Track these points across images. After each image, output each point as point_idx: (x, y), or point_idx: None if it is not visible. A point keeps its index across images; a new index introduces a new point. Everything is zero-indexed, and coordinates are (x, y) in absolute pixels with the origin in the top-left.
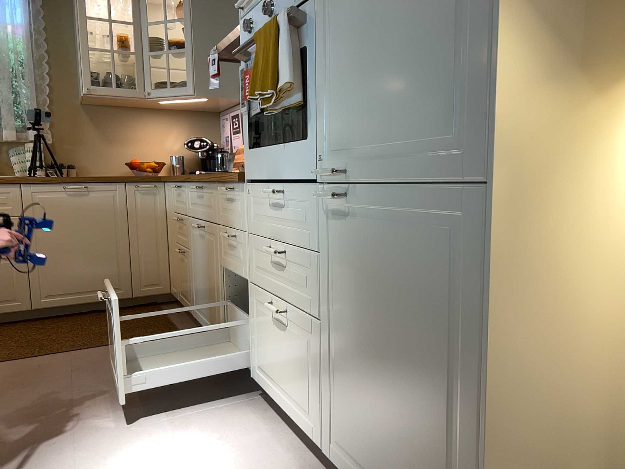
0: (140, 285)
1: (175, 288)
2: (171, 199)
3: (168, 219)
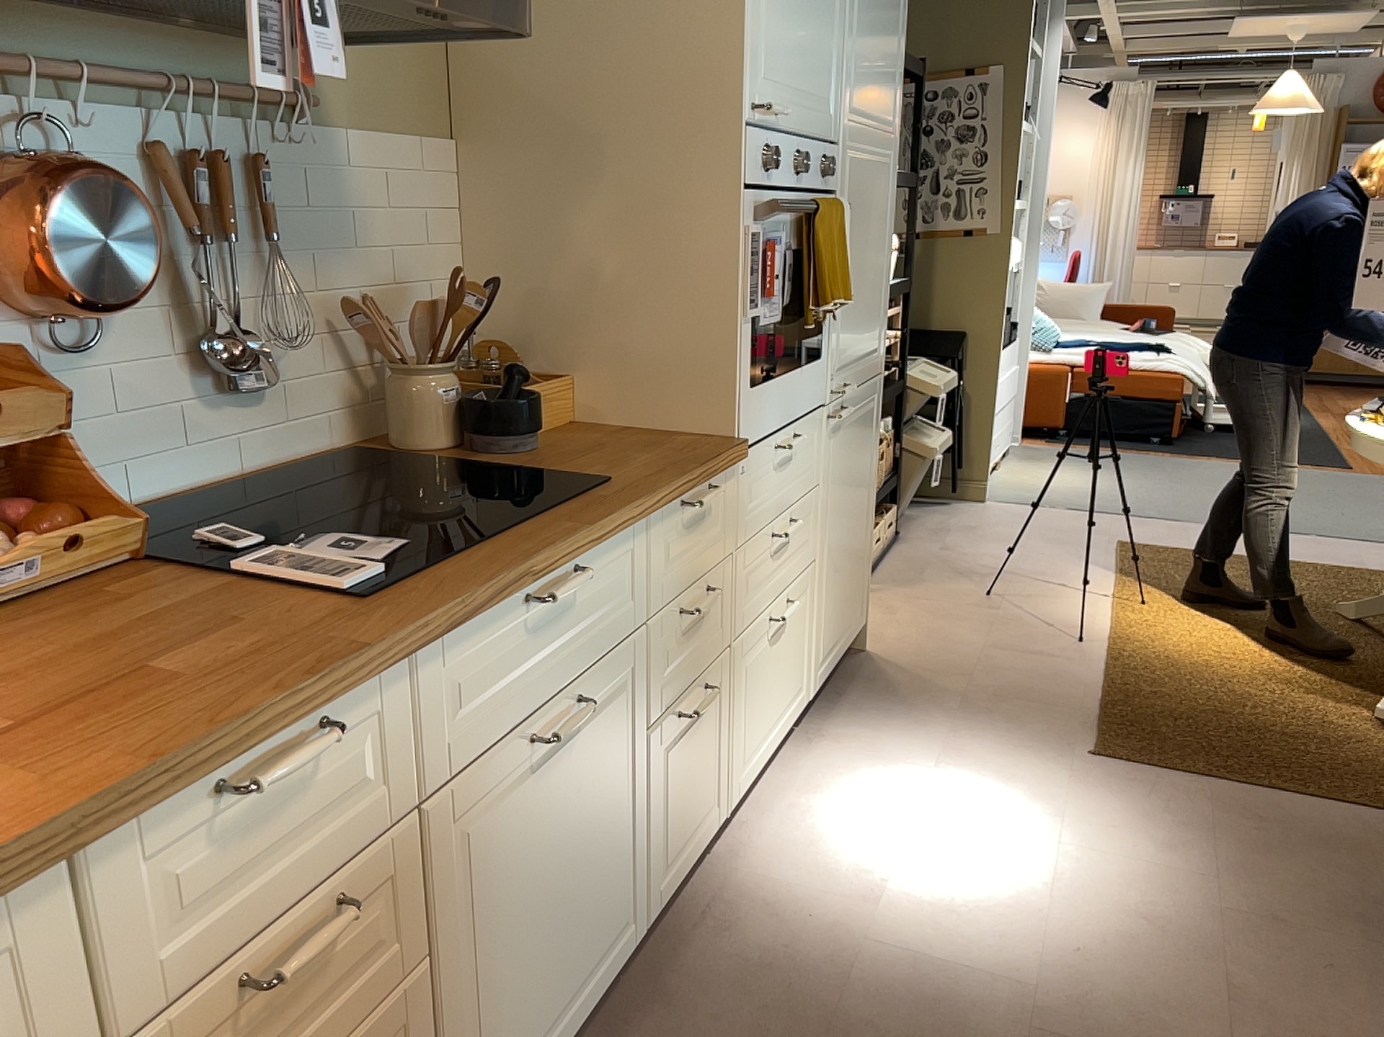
0: None
1: None
2: None
3: None
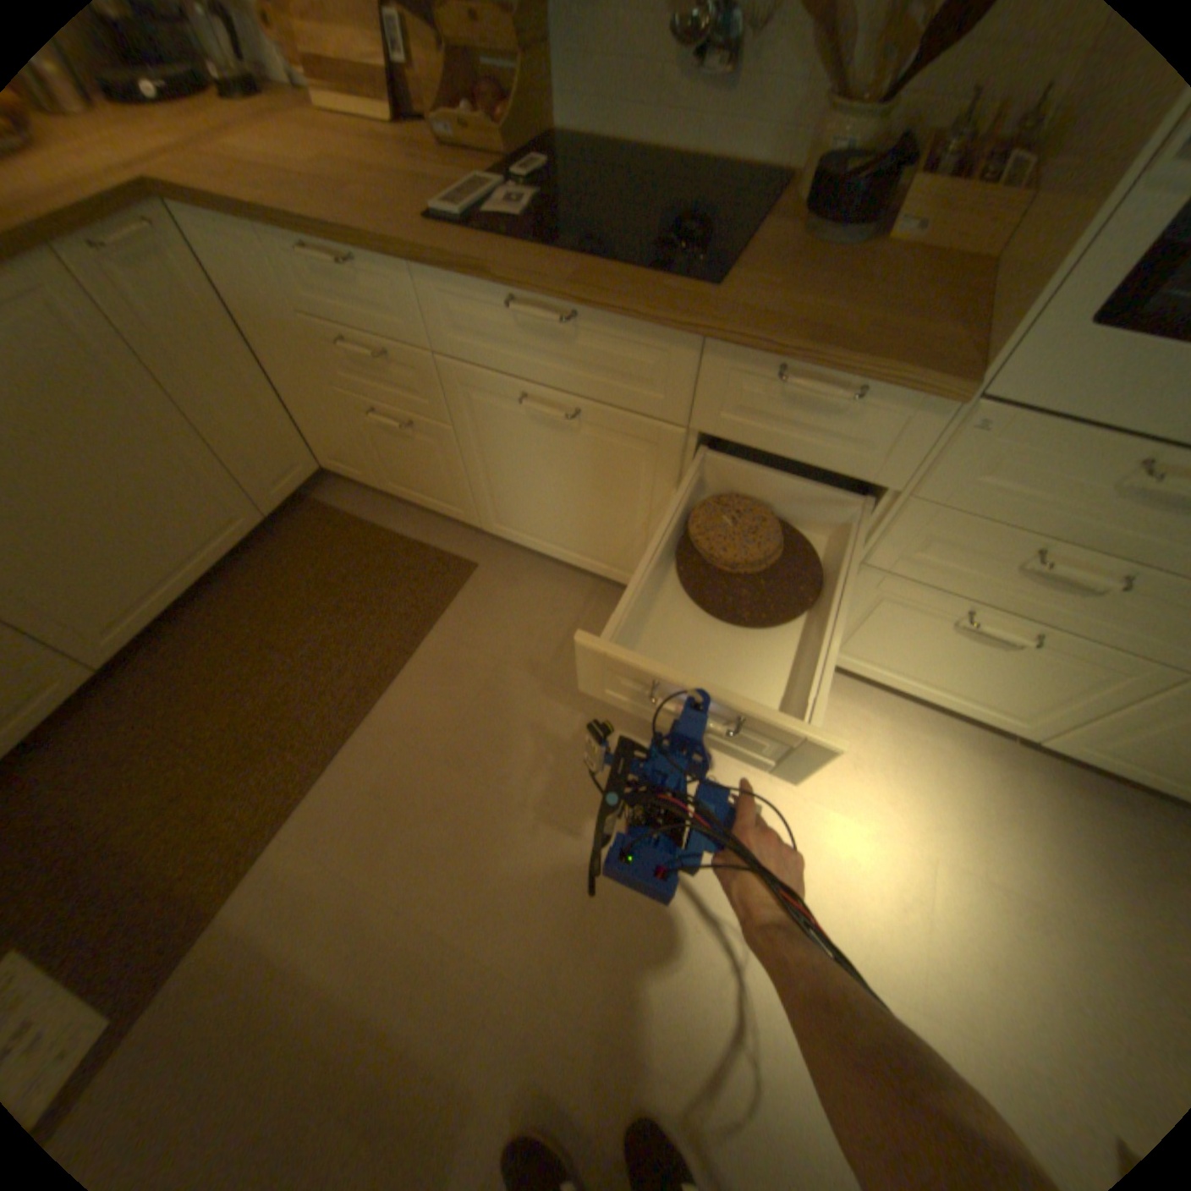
0: (264, 491)
1: (348, 468)
2: (248, 271)
3: (225, 313)
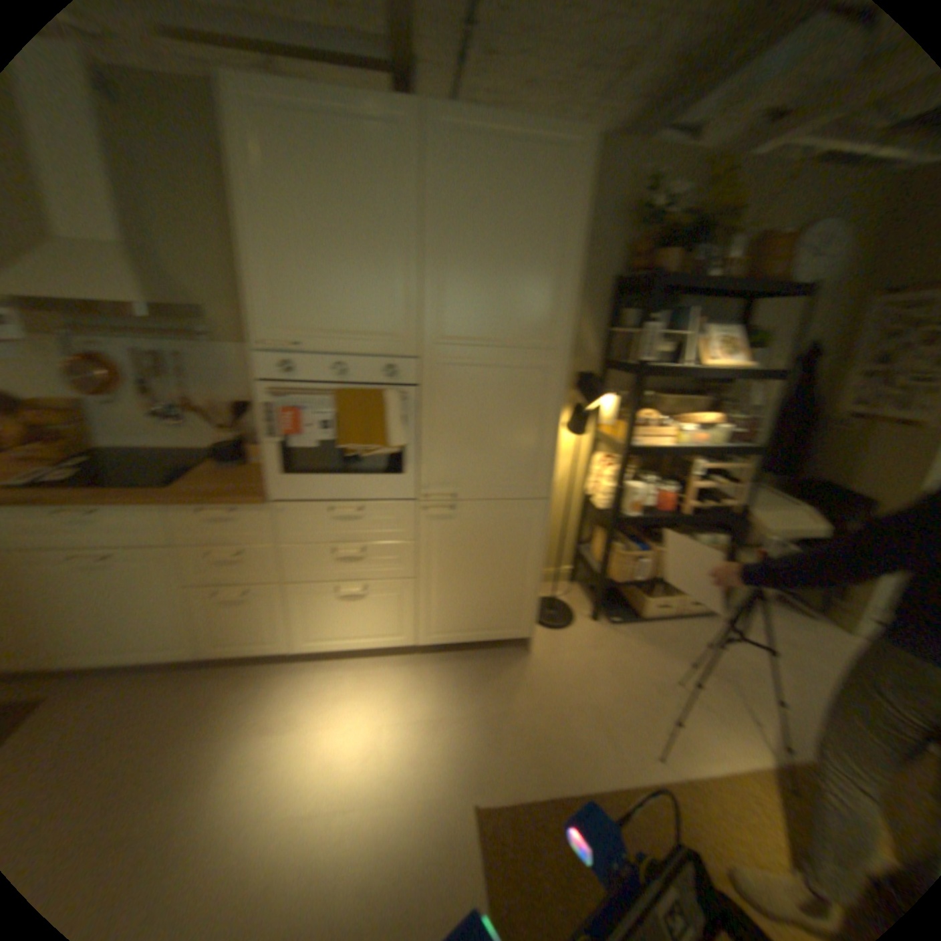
0: None
1: None
2: None
3: None
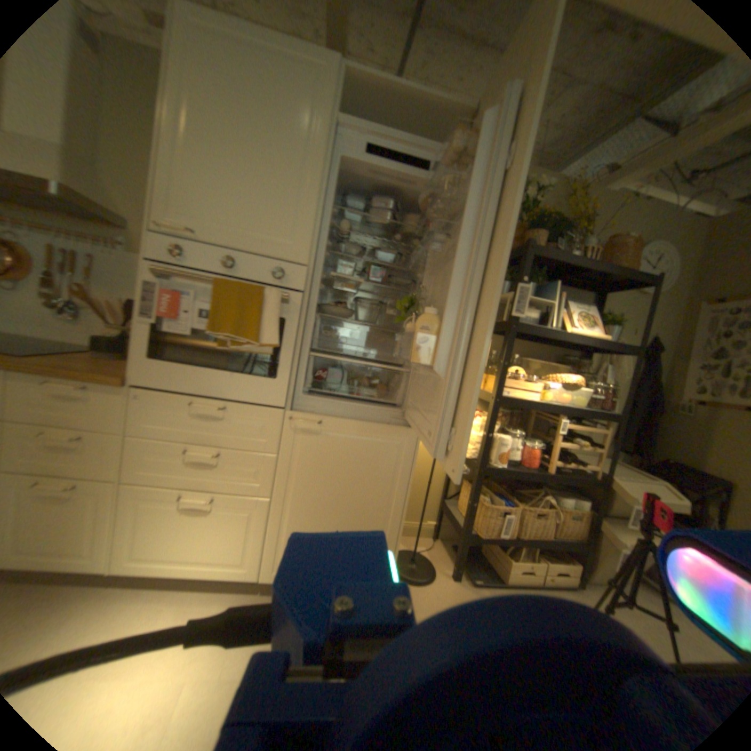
0: None
1: None
2: None
3: None
